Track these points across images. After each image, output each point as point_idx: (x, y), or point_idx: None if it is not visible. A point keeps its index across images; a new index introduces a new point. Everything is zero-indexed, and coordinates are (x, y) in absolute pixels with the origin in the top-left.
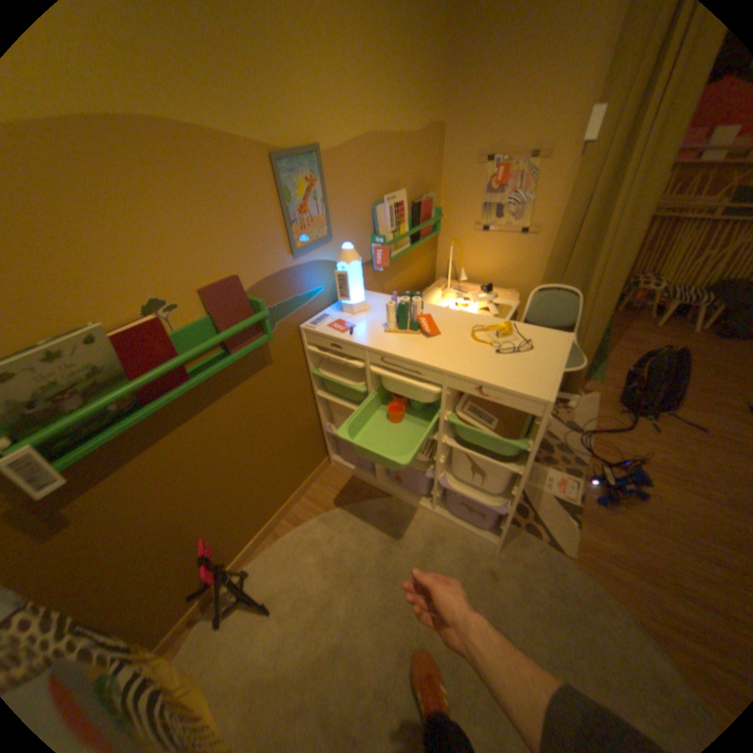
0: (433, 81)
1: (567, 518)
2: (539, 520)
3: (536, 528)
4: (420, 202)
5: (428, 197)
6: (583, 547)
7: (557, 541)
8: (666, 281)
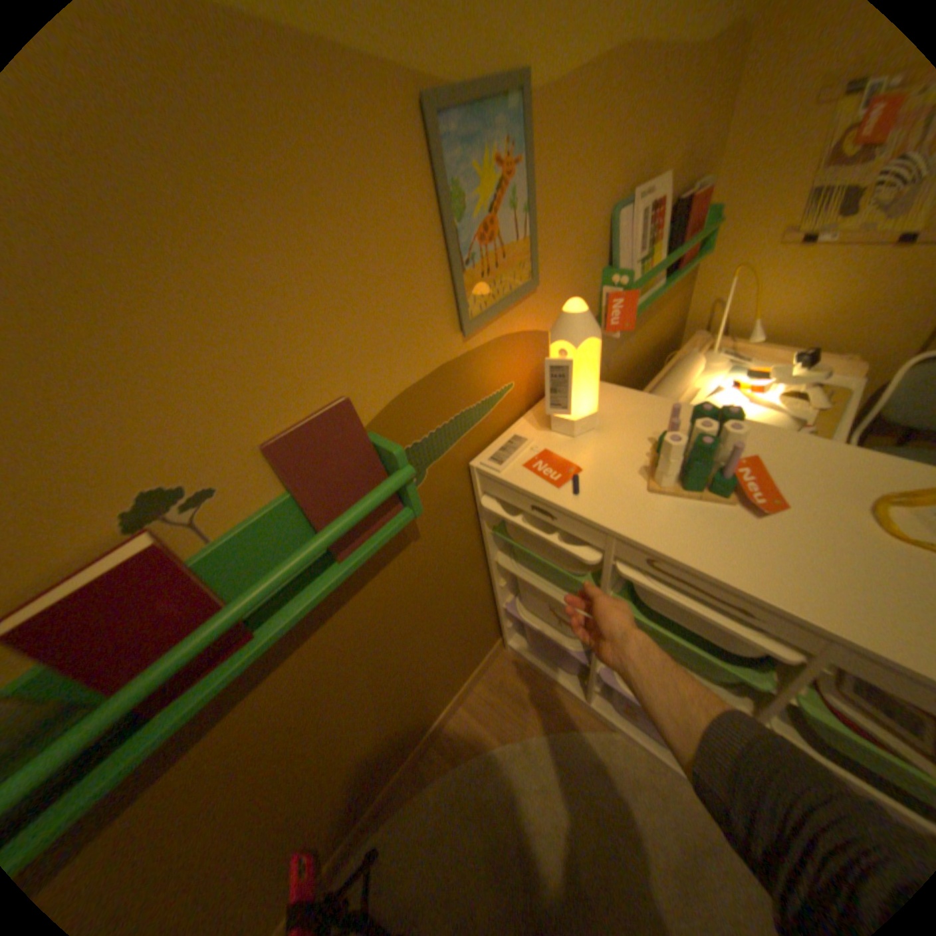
0: None
1: None
2: None
3: None
4: (693, 195)
5: (706, 183)
6: None
7: None
8: None
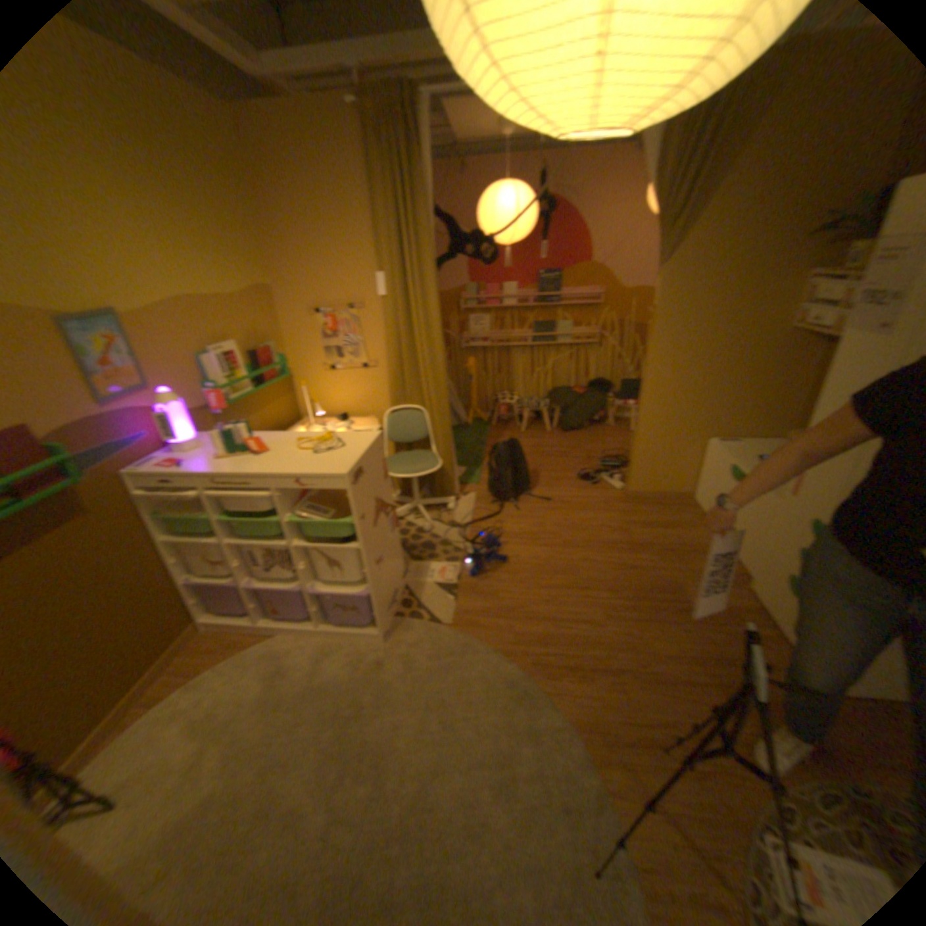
0: (245, 255)
1: (446, 596)
2: (422, 606)
3: (419, 613)
4: (257, 351)
5: (268, 346)
6: (458, 613)
7: (437, 616)
8: (517, 396)
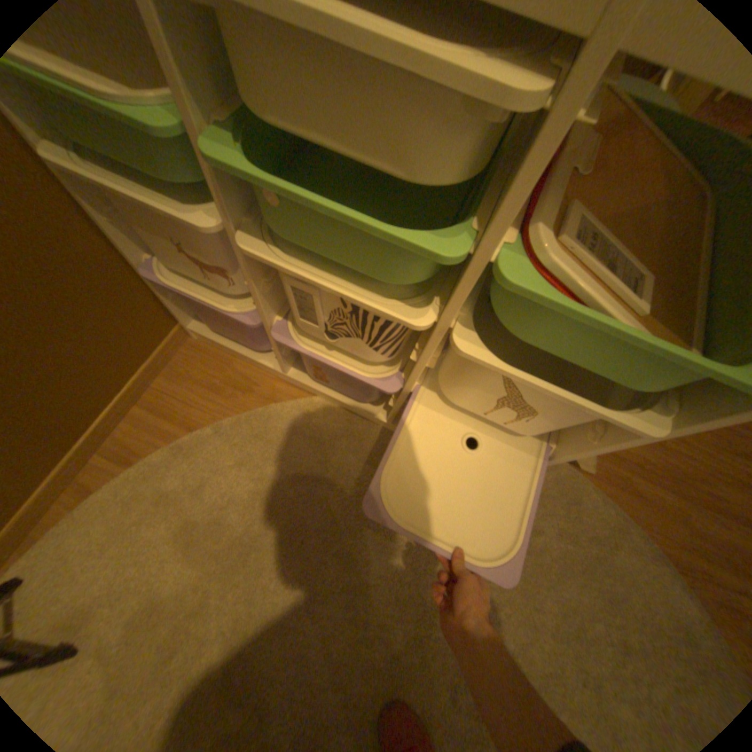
0: None
1: None
2: None
3: None
4: None
5: None
6: None
7: None
8: None
